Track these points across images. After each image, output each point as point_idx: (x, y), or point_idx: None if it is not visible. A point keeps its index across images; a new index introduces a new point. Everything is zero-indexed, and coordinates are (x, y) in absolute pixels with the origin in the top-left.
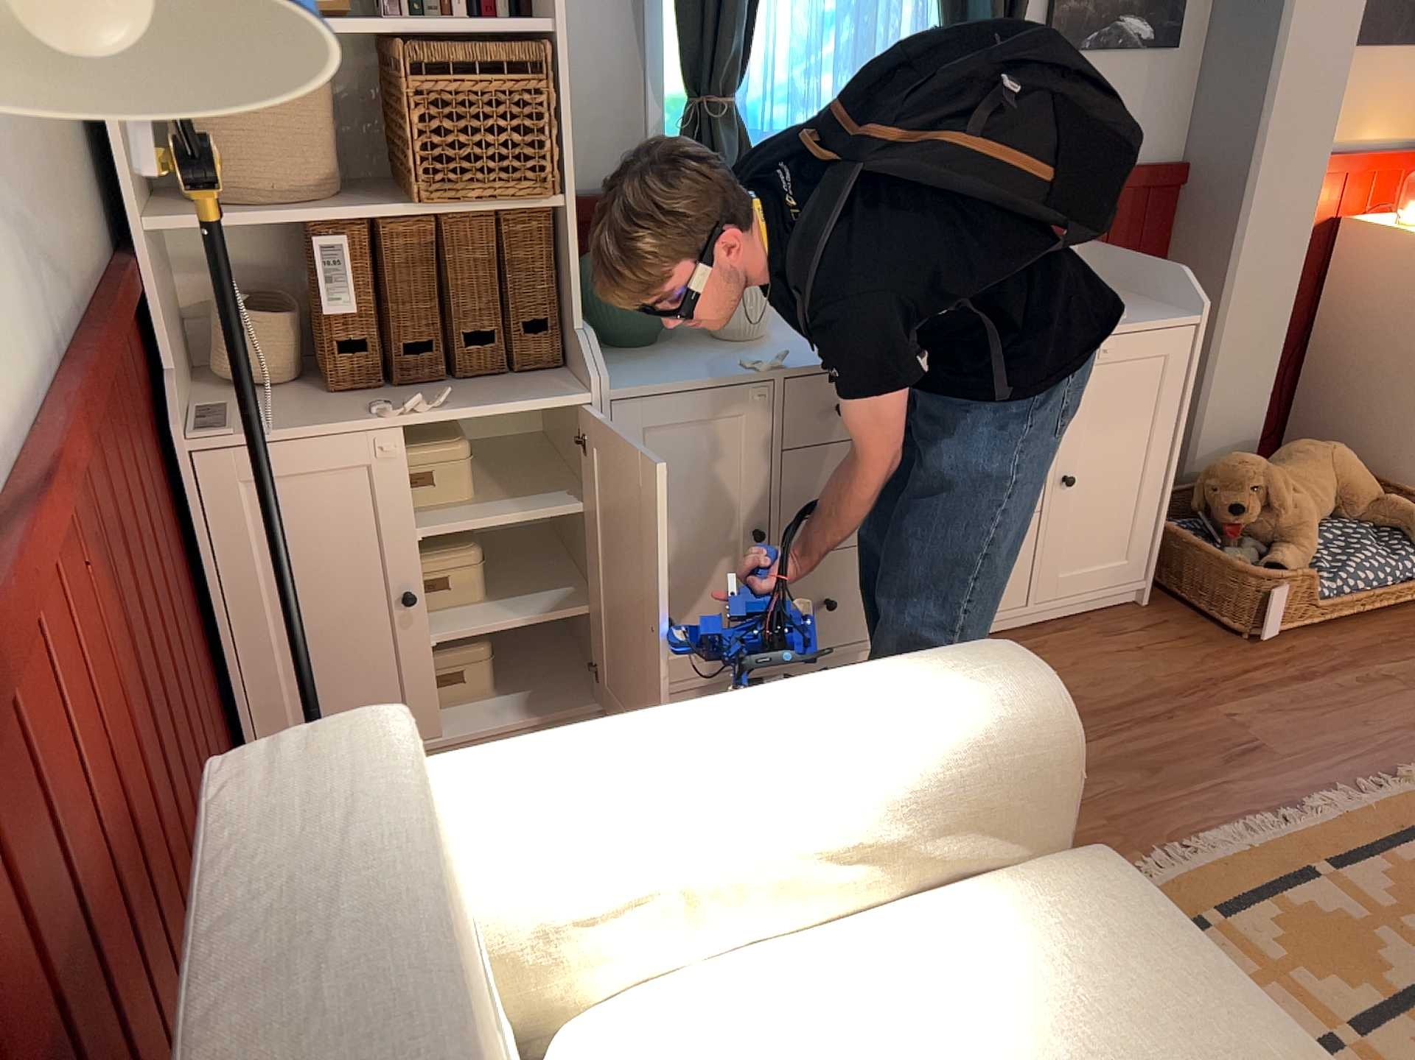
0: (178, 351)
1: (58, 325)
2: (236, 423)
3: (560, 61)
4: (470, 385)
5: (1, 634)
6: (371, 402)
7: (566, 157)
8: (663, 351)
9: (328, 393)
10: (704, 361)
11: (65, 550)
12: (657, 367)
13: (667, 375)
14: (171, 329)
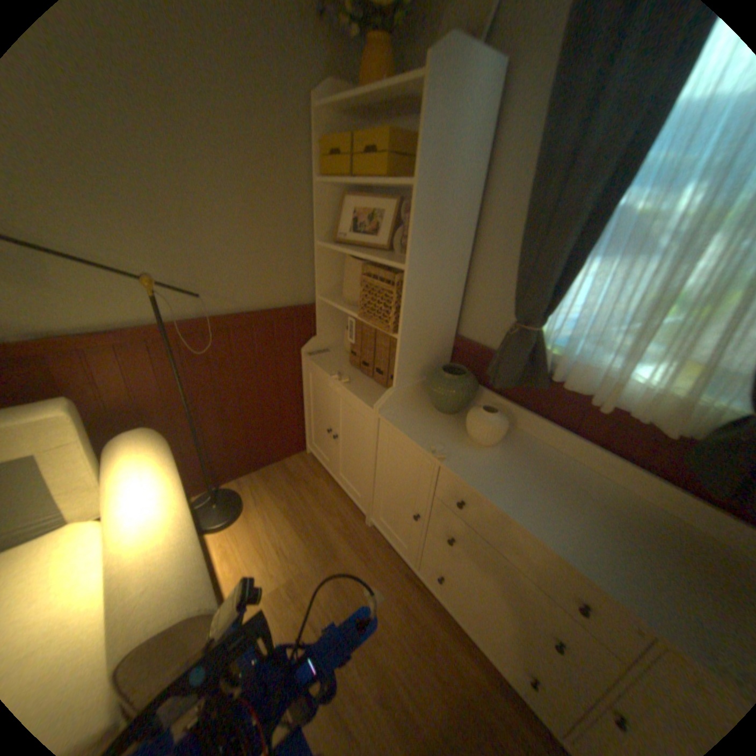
0: (334, 333)
1: (218, 310)
2: (319, 357)
3: (408, 282)
4: (372, 384)
5: (73, 355)
6: (345, 371)
7: (403, 321)
8: (440, 419)
9: (350, 363)
10: (434, 433)
11: (153, 353)
12: (416, 422)
13: (408, 426)
14: (328, 326)
